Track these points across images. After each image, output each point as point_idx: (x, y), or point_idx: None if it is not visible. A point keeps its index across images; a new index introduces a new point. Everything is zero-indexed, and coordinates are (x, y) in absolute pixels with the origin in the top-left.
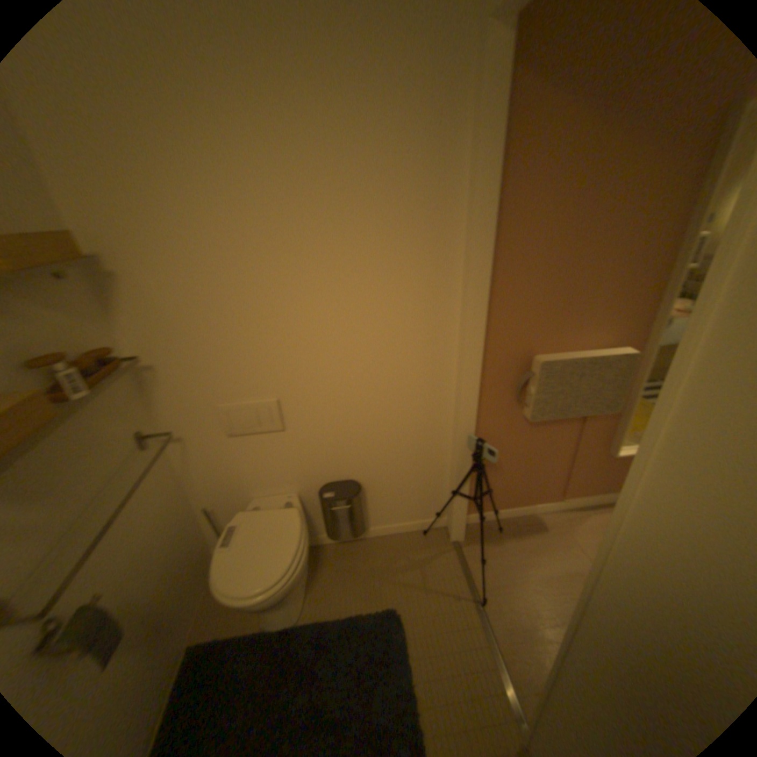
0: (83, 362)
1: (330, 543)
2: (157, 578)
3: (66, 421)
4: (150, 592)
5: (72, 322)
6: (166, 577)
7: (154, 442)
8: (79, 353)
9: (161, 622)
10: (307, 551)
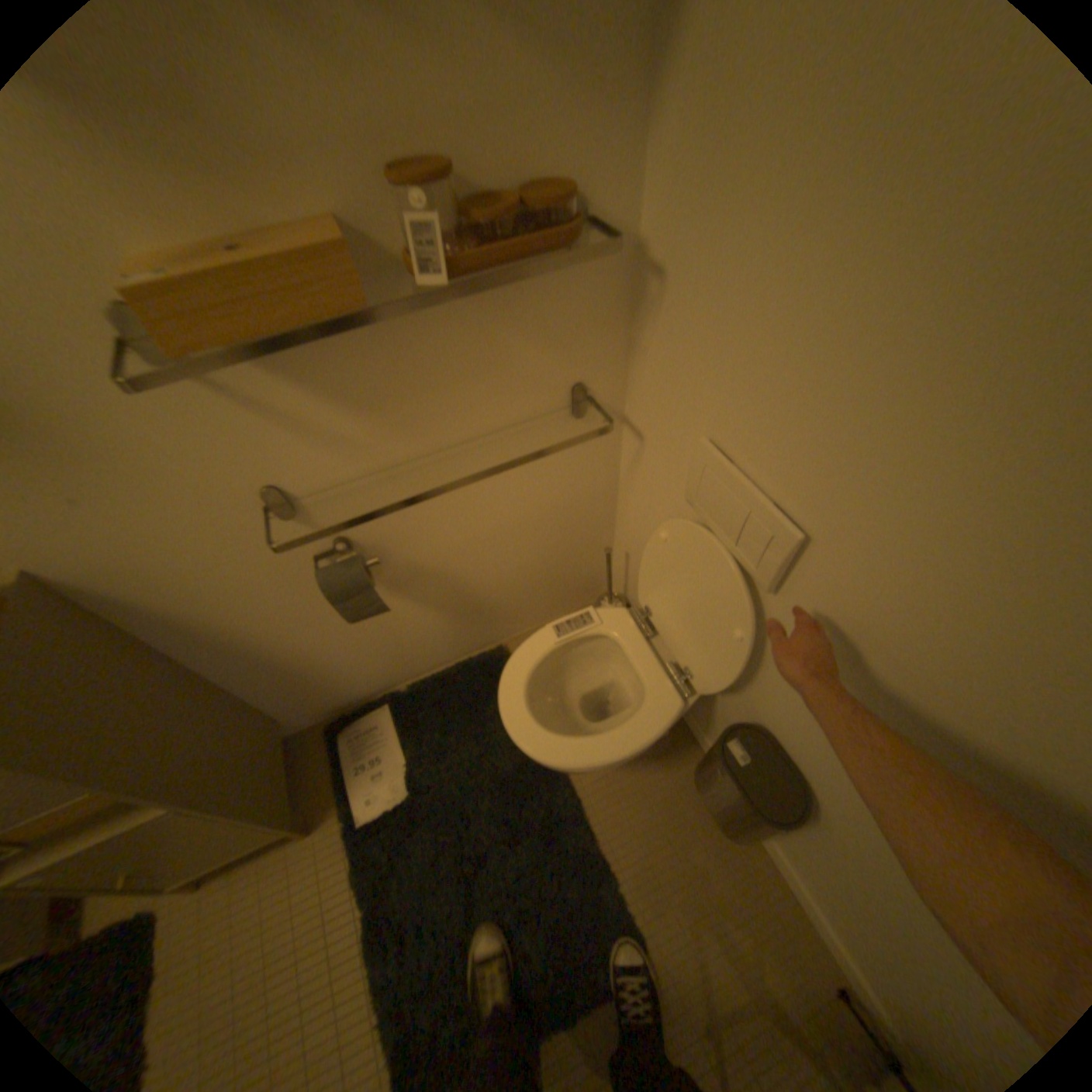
0: (527, 199)
1: (700, 770)
2: (505, 571)
3: (443, 312)
4: (488, 578)
5: (538, 81)
6: (519, 576)
7: (604, 411)
8: (525, 176)
9: (487, 608)
10: (679, 727)
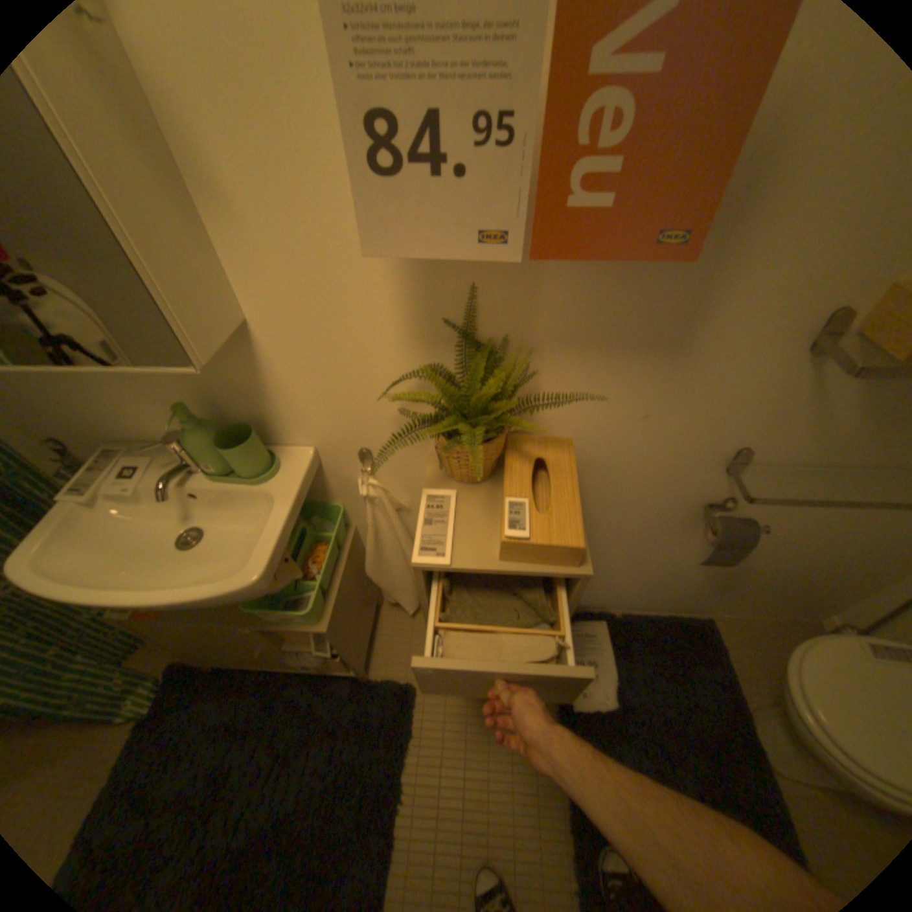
0: None
1: None
2: (788, 569)
3: None
4: (770, 568)
5: None
6: (792, 577)
7: None
8: None
9: (738, 588)
10: None
